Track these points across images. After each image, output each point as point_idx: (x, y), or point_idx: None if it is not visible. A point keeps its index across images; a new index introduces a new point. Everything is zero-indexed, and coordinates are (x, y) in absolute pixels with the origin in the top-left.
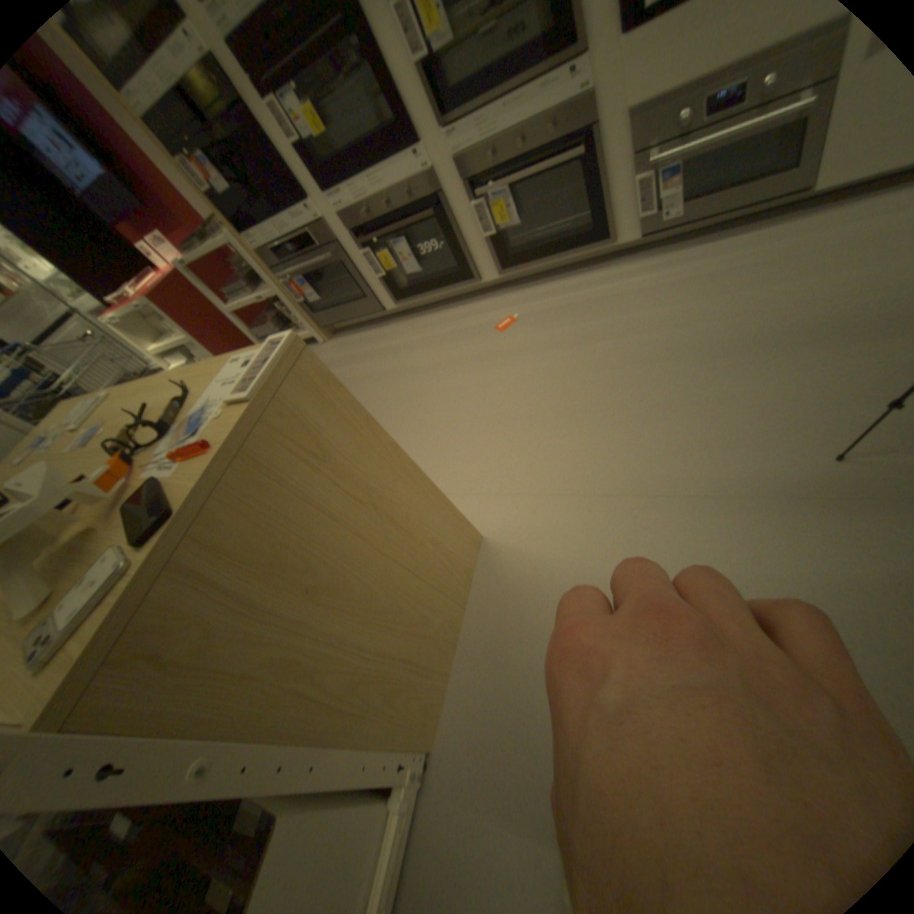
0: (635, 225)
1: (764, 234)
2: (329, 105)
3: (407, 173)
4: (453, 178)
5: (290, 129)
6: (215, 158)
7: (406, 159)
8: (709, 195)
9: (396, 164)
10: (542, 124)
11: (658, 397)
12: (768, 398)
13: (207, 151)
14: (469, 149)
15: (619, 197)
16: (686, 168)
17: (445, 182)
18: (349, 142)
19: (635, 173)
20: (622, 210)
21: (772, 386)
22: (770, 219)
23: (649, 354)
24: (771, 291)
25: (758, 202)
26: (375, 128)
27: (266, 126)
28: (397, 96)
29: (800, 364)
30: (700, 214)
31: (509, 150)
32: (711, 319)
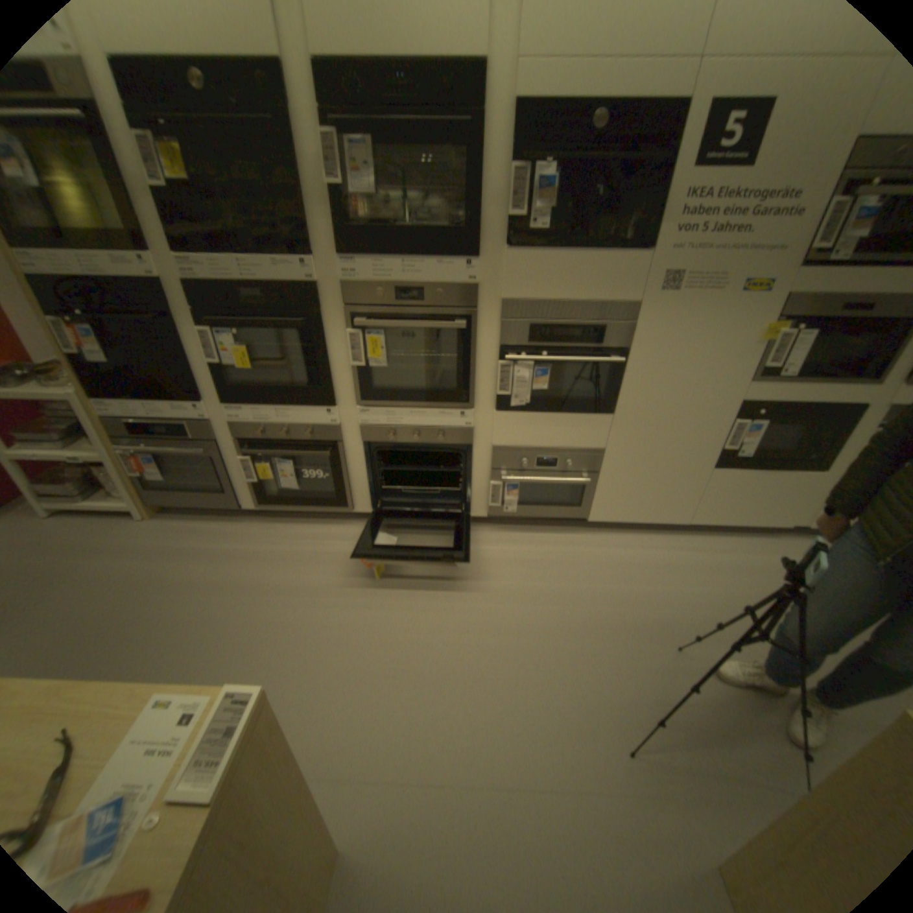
0: (480, 508)
1: (560, 542)
2: (258, 354)
3: (314, 425)
4: (353, 440)
5: (212, 359)
6: (103, 341)
7: (317, 416)
8: (530, 508)
9: (307, 416)
10: (433, 436)
11: (505, 677)
12: (579, 692)
13: (96, 332)
14: (374, 429)
15: (474, 491)
16: (519, 491)
17: (345, 440)
18: (267, 387)
19: (487, 482)
20: (474, 498)
21: (580, 681)
22: (562, 531)
23: (495, 630)
24: (569, 592)
25: (555, 519)
26: (297, 387)
27: (185, 346)
28: (328, 380)
29: (594, 663)
30: (523, 515)
31: (405, 441)
32: (535, 606)
